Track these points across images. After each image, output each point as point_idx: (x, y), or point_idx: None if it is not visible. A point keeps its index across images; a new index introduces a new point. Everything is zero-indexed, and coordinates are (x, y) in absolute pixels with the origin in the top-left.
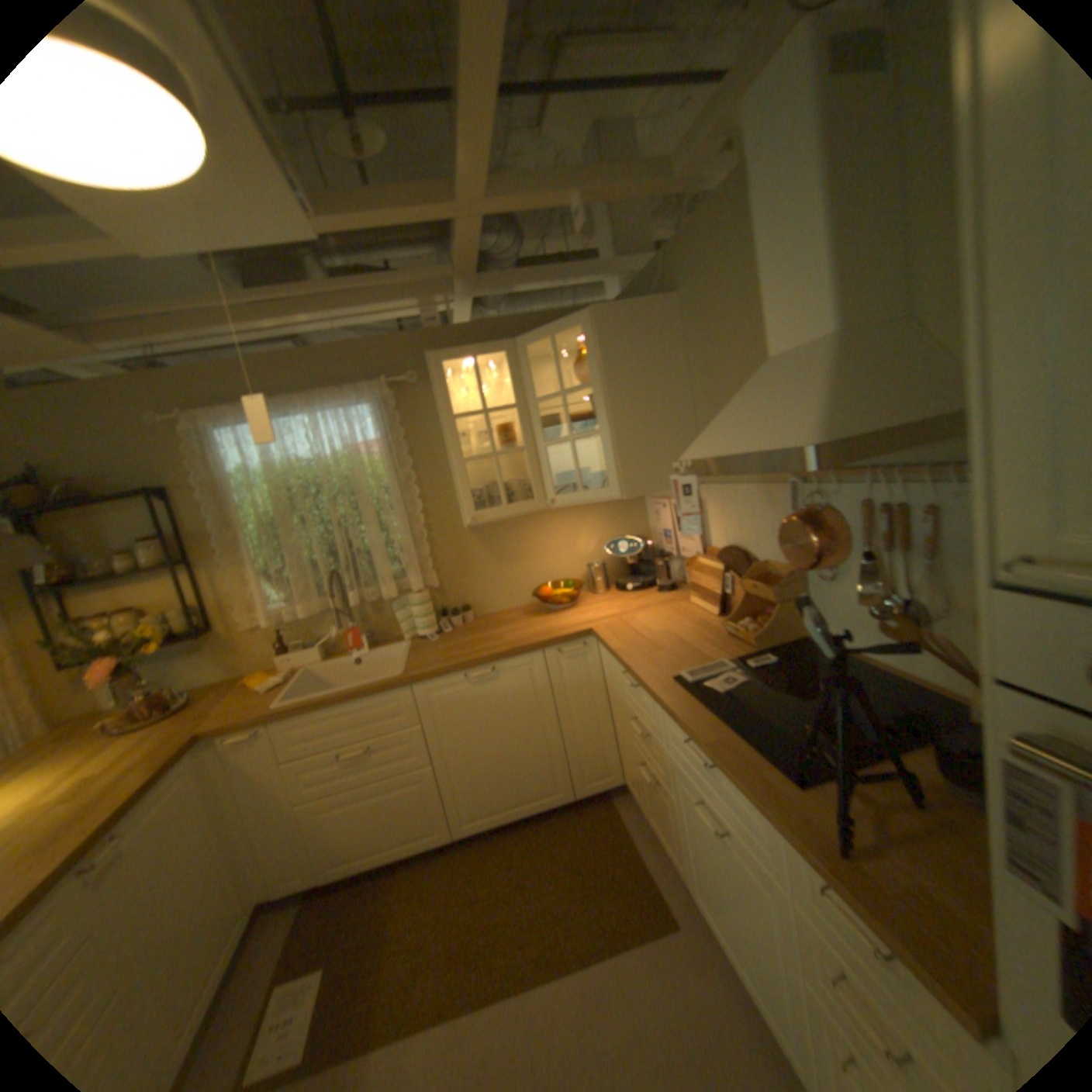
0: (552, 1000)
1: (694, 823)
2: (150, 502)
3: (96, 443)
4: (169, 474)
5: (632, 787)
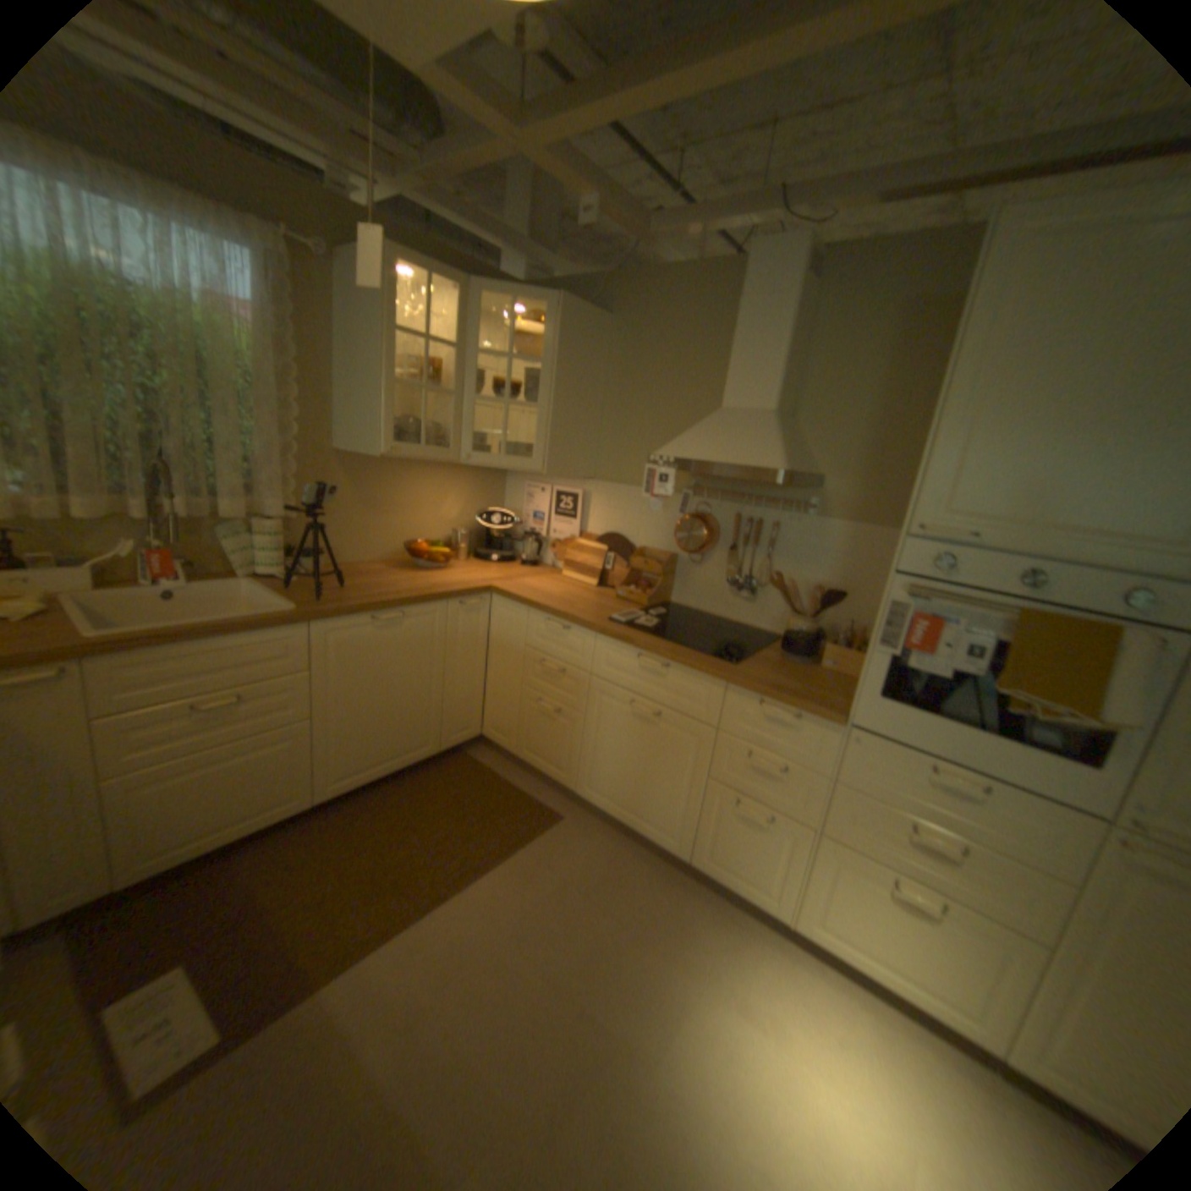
0: (490, 887)
1: (611, 723)
2: None
3: None
4: None
5: (499, 732)
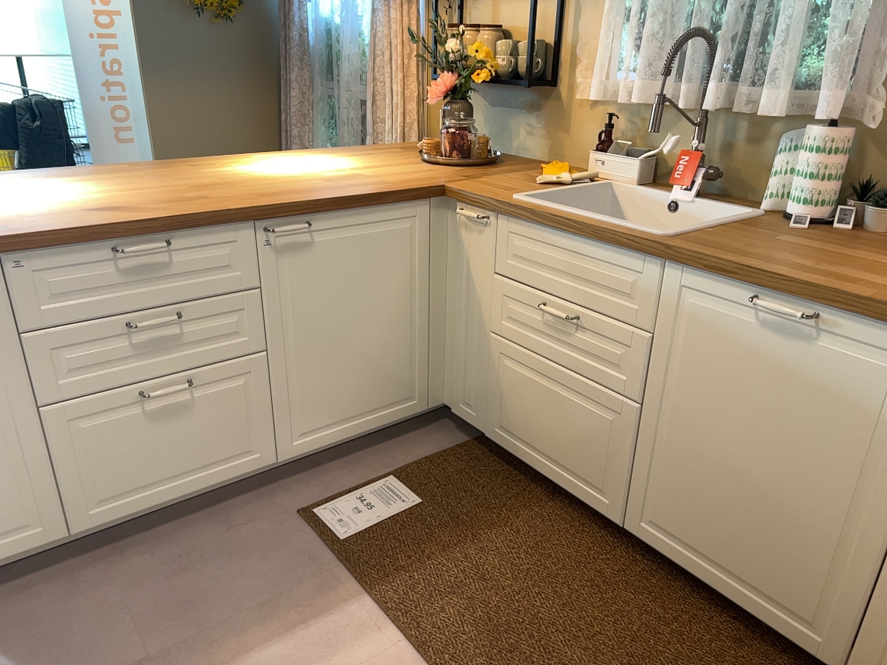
0: None
1: None
2: None
3: None
4: None
5: None
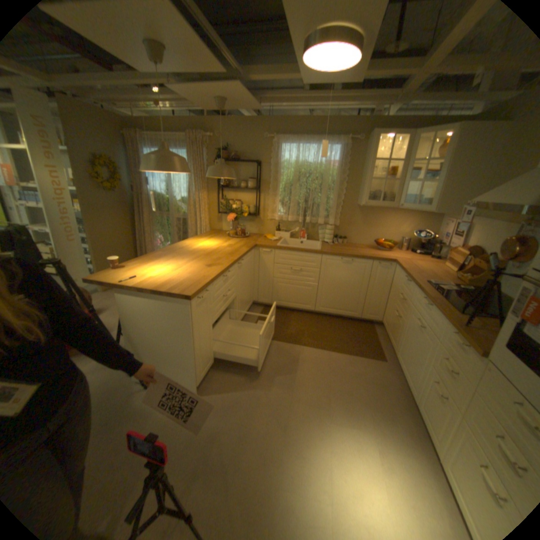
0: (339, 357)
1: (411, 328)
2: (258, 165)
3: (247, 140)
4: (264, 156)
5: (386, 322)
